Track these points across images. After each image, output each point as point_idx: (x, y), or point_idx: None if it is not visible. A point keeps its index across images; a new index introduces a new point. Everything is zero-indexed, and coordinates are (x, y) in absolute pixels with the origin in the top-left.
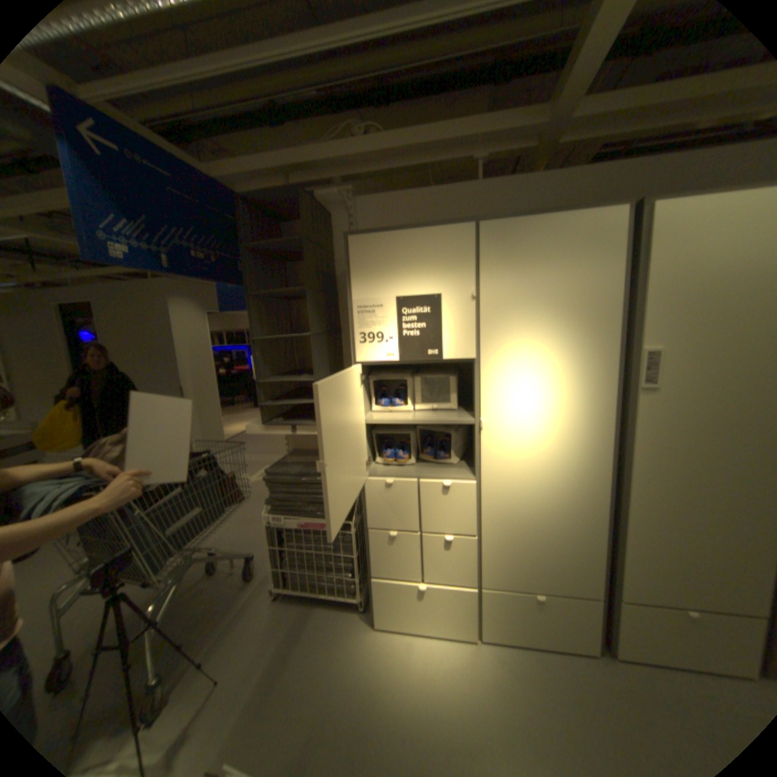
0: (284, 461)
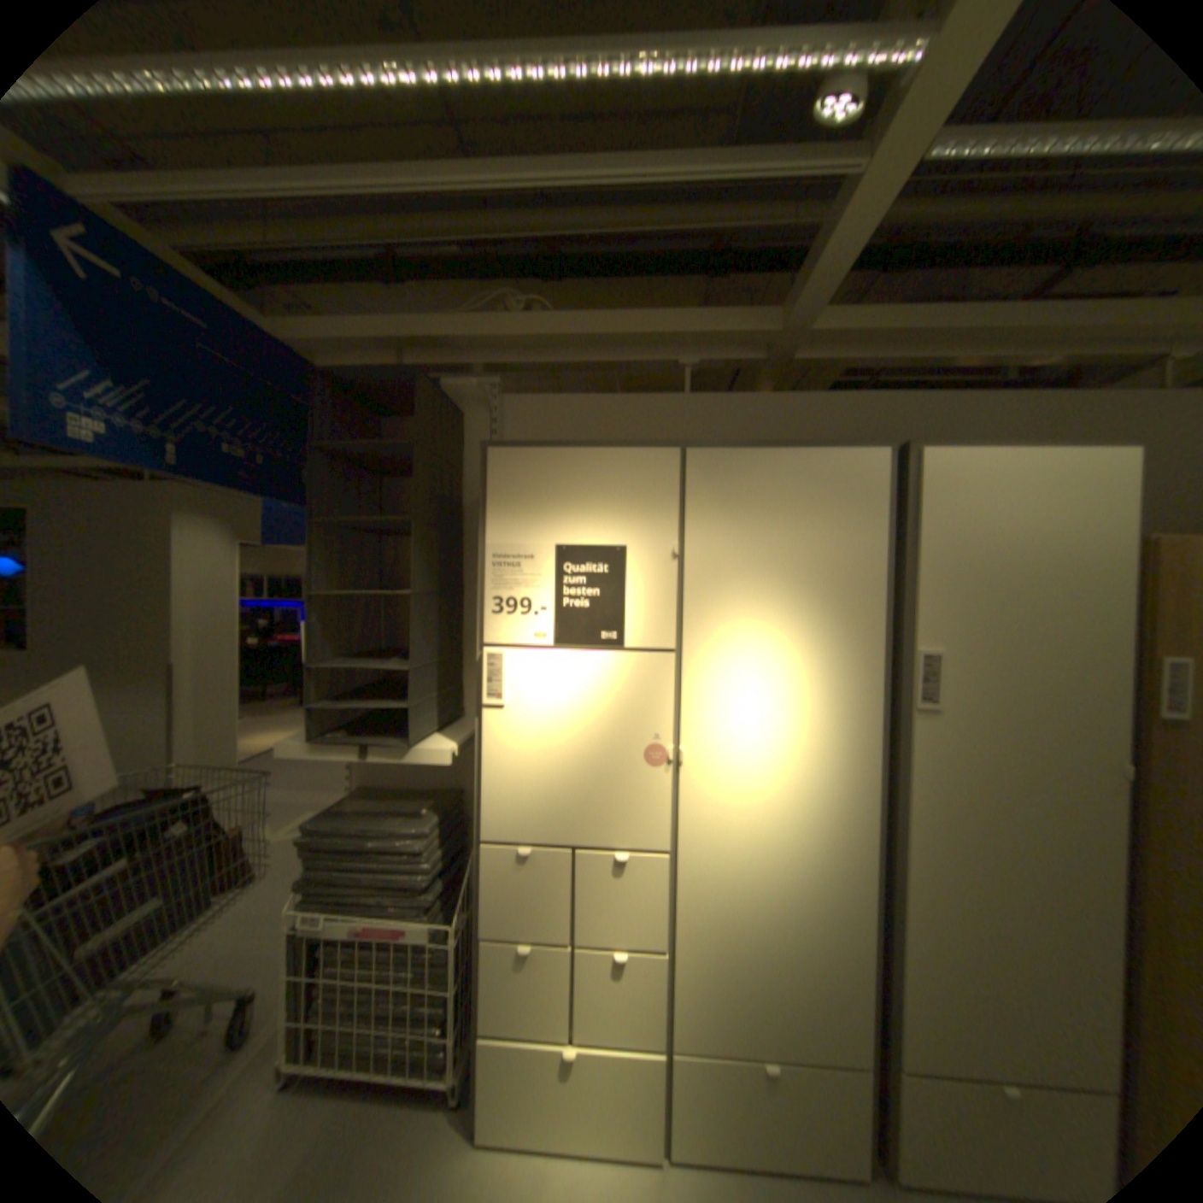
0: (338, 807)
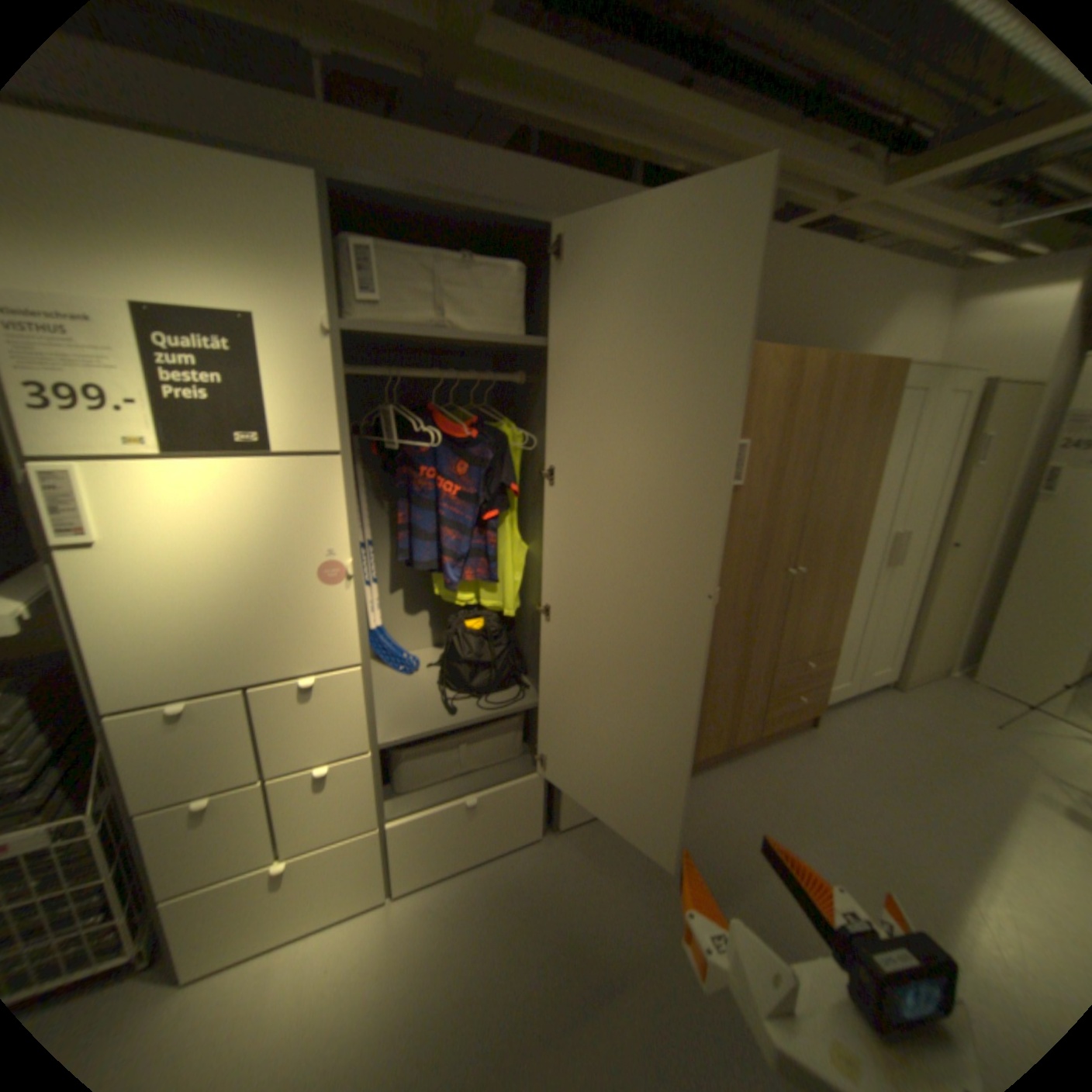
0: None
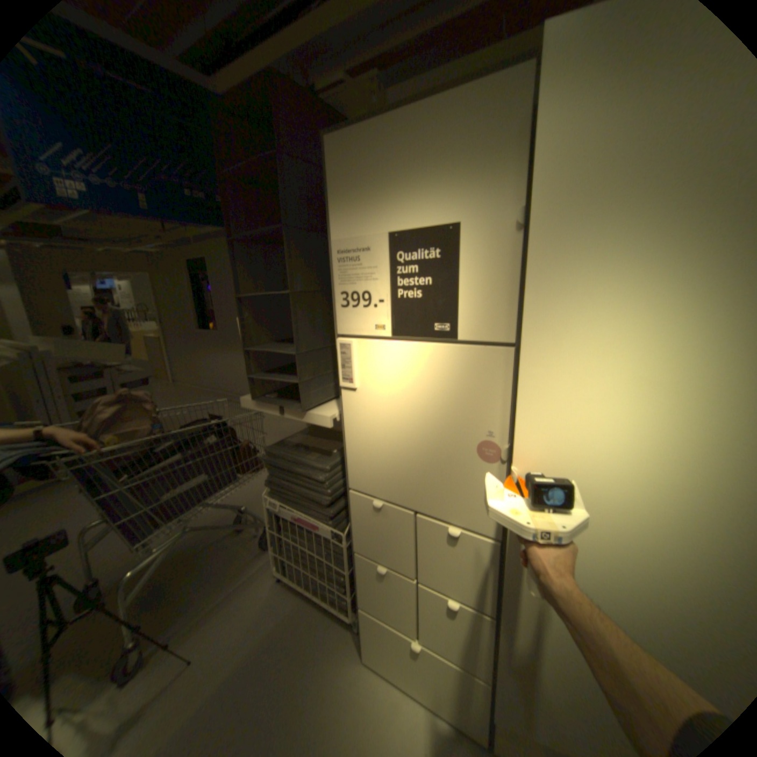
0: (292, 438)
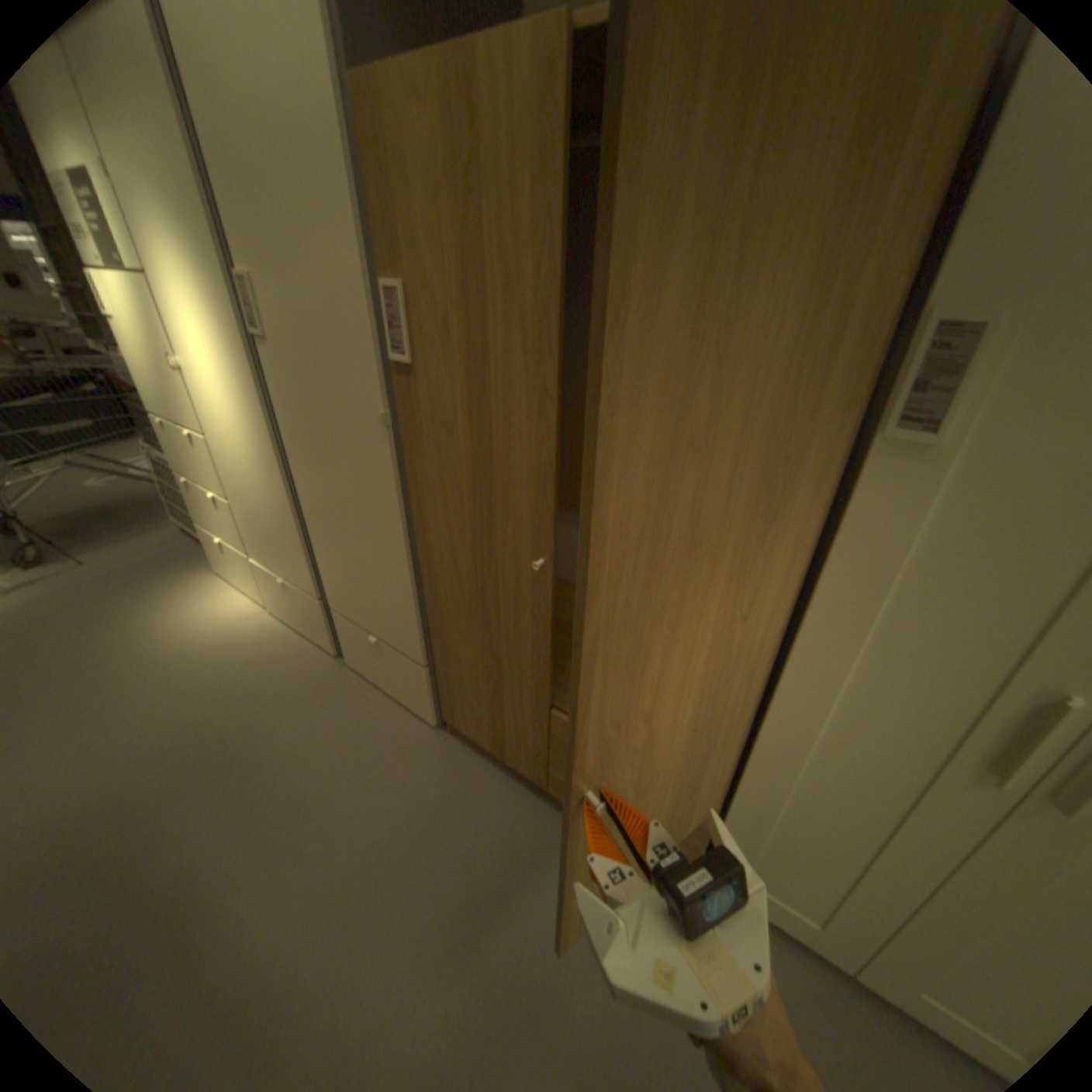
0: None
